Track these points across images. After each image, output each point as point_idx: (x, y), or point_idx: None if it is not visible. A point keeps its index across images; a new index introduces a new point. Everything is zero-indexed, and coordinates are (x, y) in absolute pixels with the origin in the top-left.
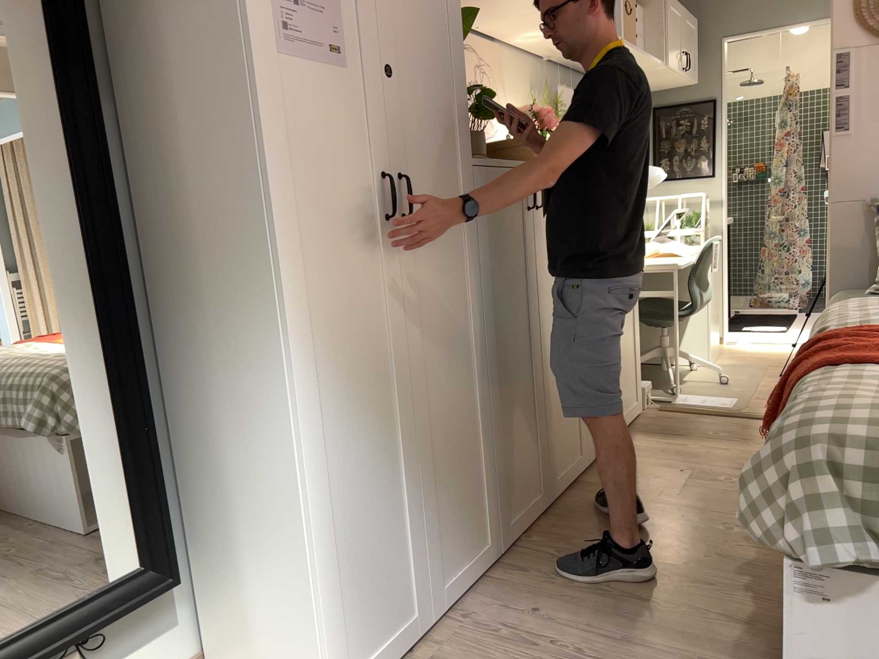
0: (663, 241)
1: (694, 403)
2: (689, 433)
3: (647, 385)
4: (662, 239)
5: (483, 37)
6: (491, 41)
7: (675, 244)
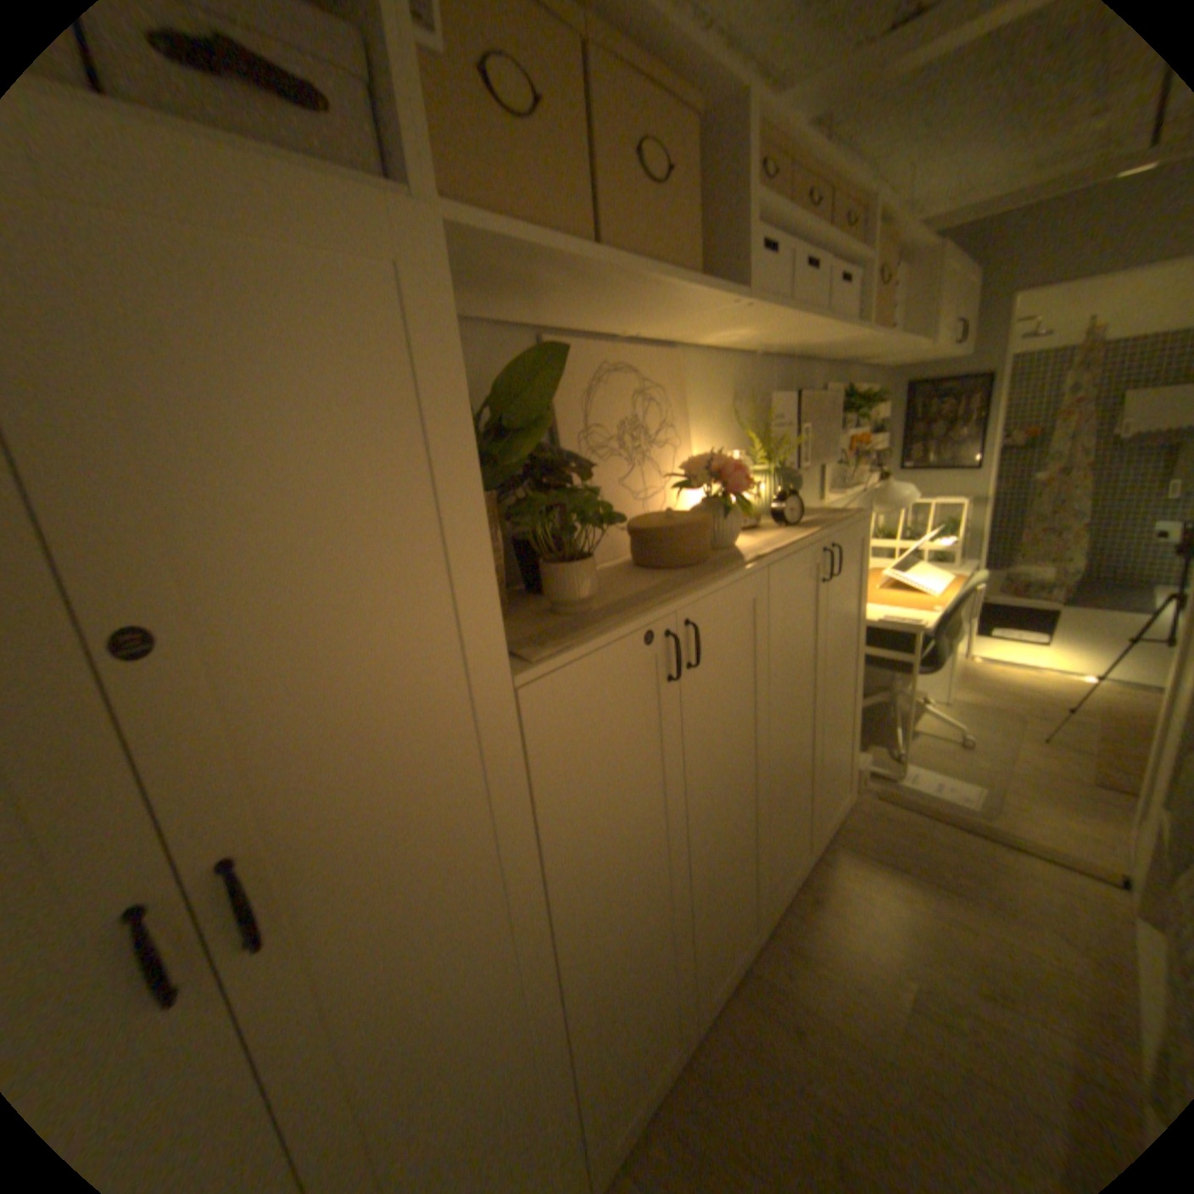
0: (904, 568)
1: (925, 788)
2: (914, 867)
3: (864, 763)
4: (903, 564)
5: (654, 342)
6: (670, 344)
7: (921, 569)
